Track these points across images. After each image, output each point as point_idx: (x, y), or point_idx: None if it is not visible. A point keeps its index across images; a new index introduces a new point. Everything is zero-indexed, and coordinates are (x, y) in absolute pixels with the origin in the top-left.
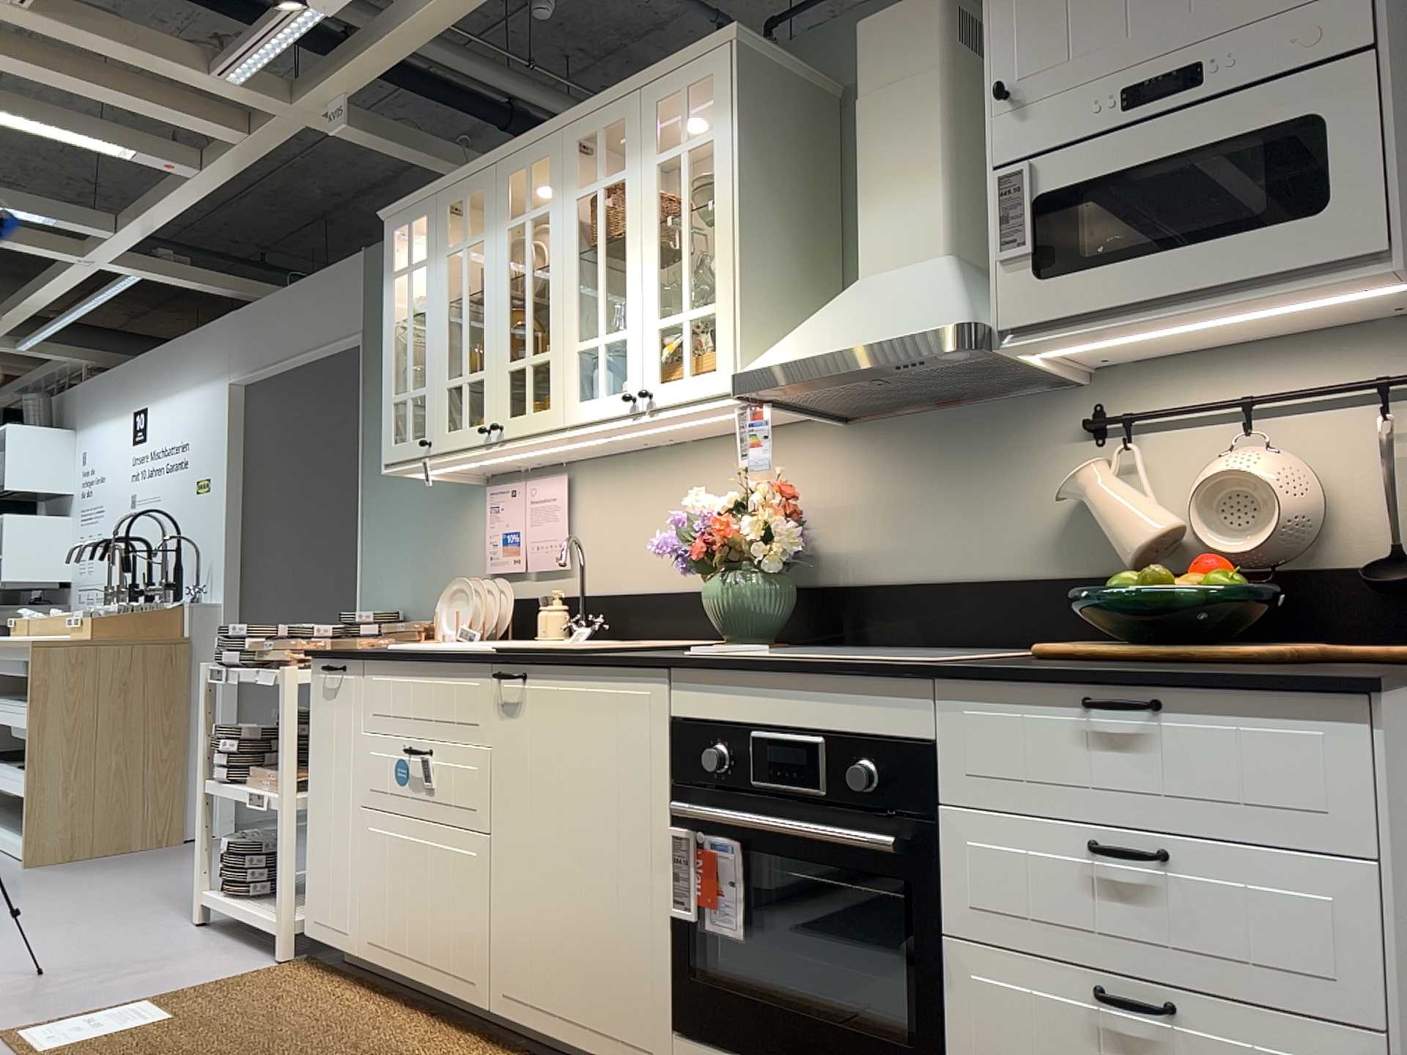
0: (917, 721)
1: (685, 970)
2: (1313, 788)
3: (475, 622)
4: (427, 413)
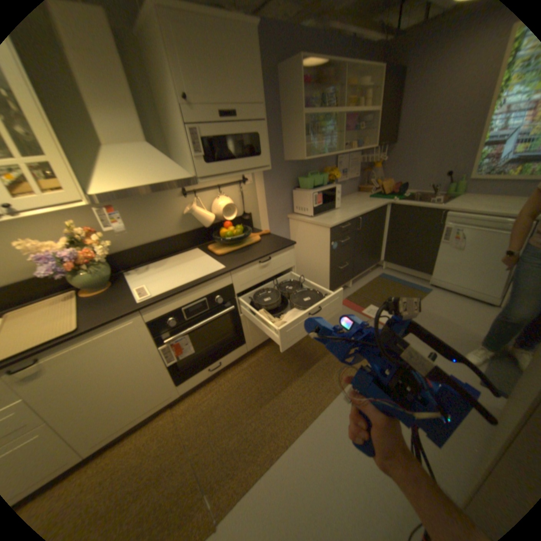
0: (228, 282)
1: (175, 373)
2: (288, 261)
3: None
4: None
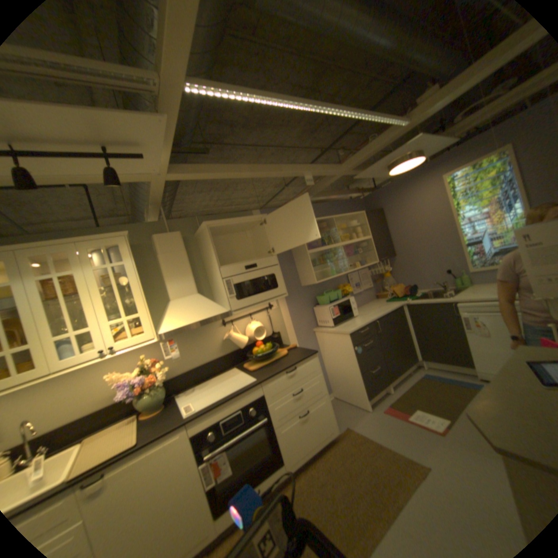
0: (259, 394)
1: (212, 501)
2: (313, 369)
3: None
4: None
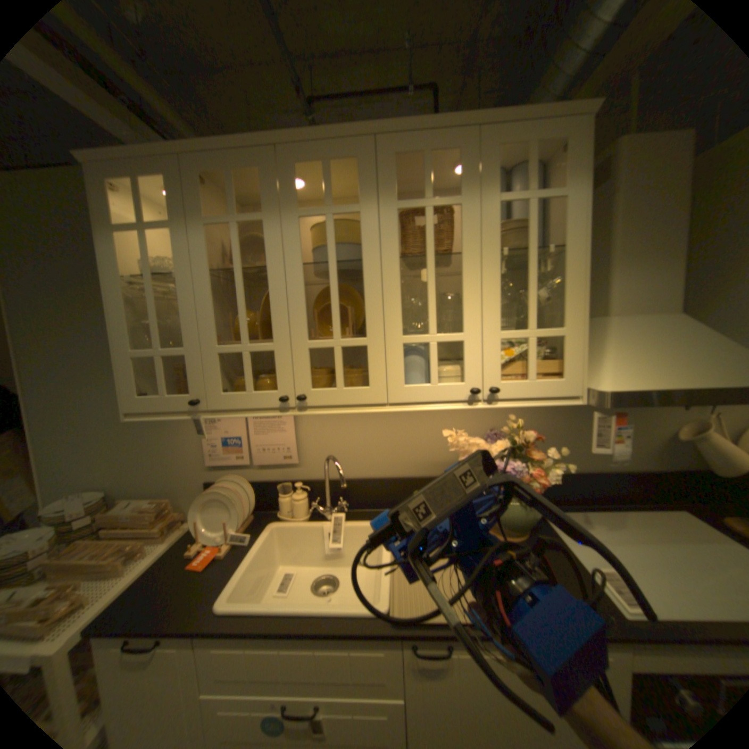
0: None
1: None
2: None
3: (234, 520)
4: (189, 373)
